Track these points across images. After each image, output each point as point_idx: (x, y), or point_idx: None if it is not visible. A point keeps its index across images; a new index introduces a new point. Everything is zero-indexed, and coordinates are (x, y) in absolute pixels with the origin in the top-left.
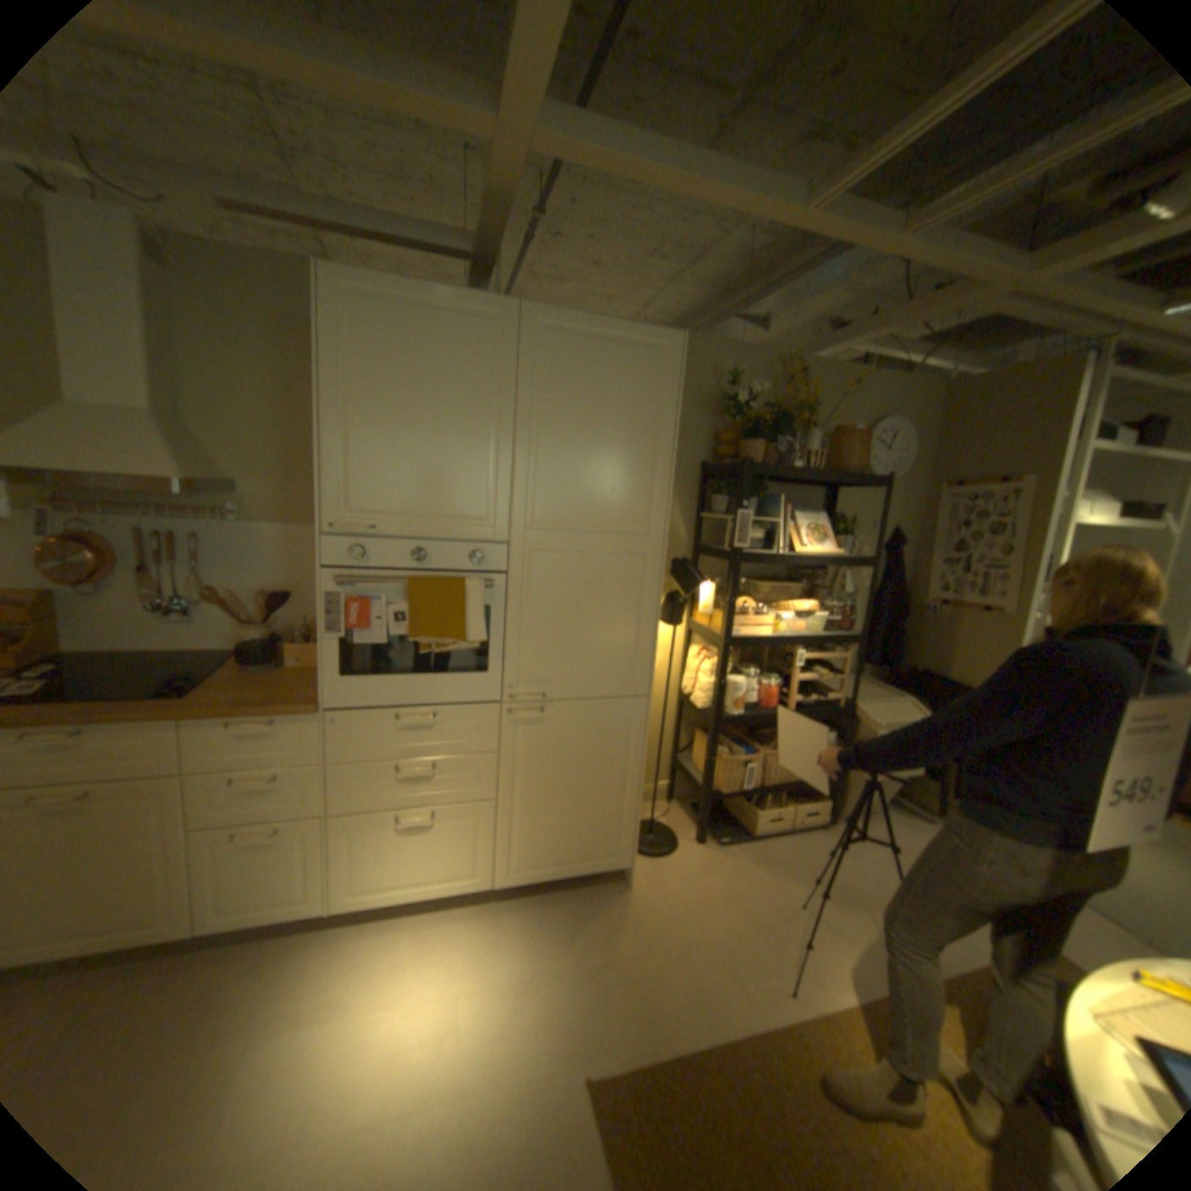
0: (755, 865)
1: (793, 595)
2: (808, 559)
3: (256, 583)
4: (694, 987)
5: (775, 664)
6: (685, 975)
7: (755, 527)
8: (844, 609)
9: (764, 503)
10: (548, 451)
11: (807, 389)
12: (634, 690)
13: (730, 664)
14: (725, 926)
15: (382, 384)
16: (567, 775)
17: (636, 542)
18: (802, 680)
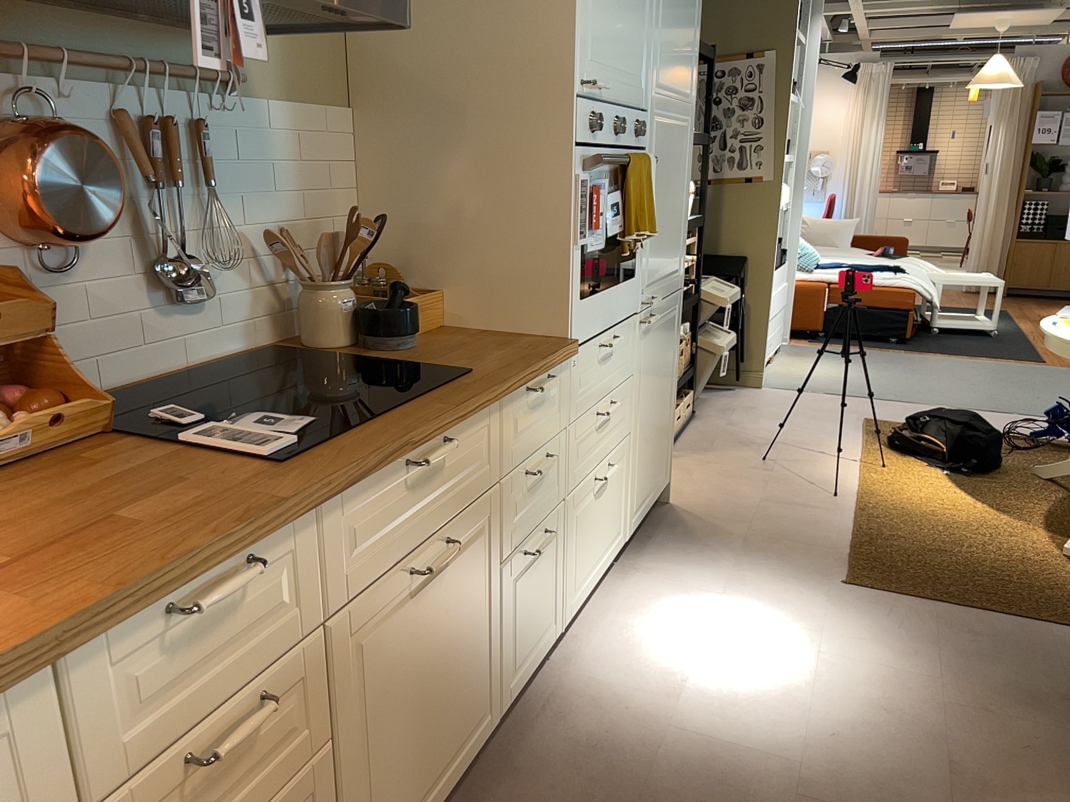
0: (700, 453)
1: None
2: None
3: (272, 215)
4: (794, 520)
5: None
6: (781, 519)
7: None
8: None
9: None
10: None
11: None
12: (680, 281)
13: None
14: (749, 488)
15: None
16: (656, 388)
17: (687, 111)
18: None
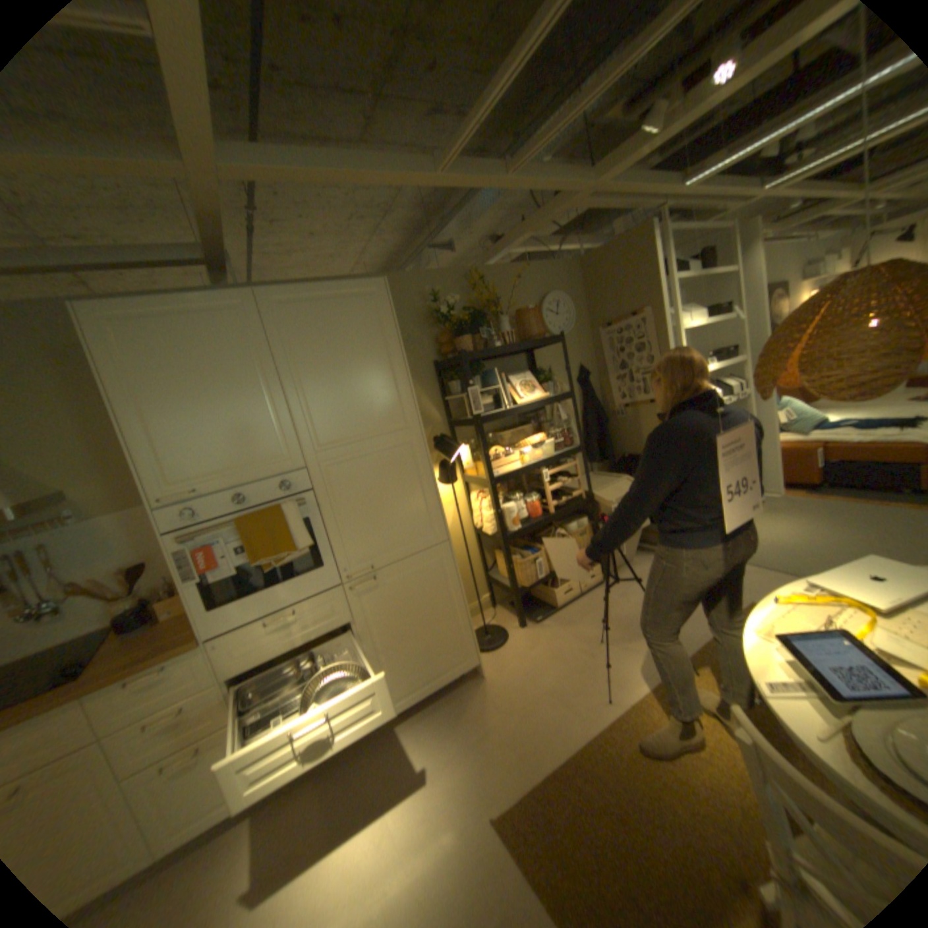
0: (562, 628)
1: (527, 434)
2: (526, 407)
3: (109, 567)
4: (543, 726)
5: (531, 485)
6: (535, 722)
7: (484, 396)
8: (562, 432)
9: (485, 378)
10: (311, 391)
11: (487, 290)
12: (436, 539)
13: (500, 496)
14: (553, 677)
15: (160, 381)
16: (409, 618)
17: (400, 435)
18: (553, 490)
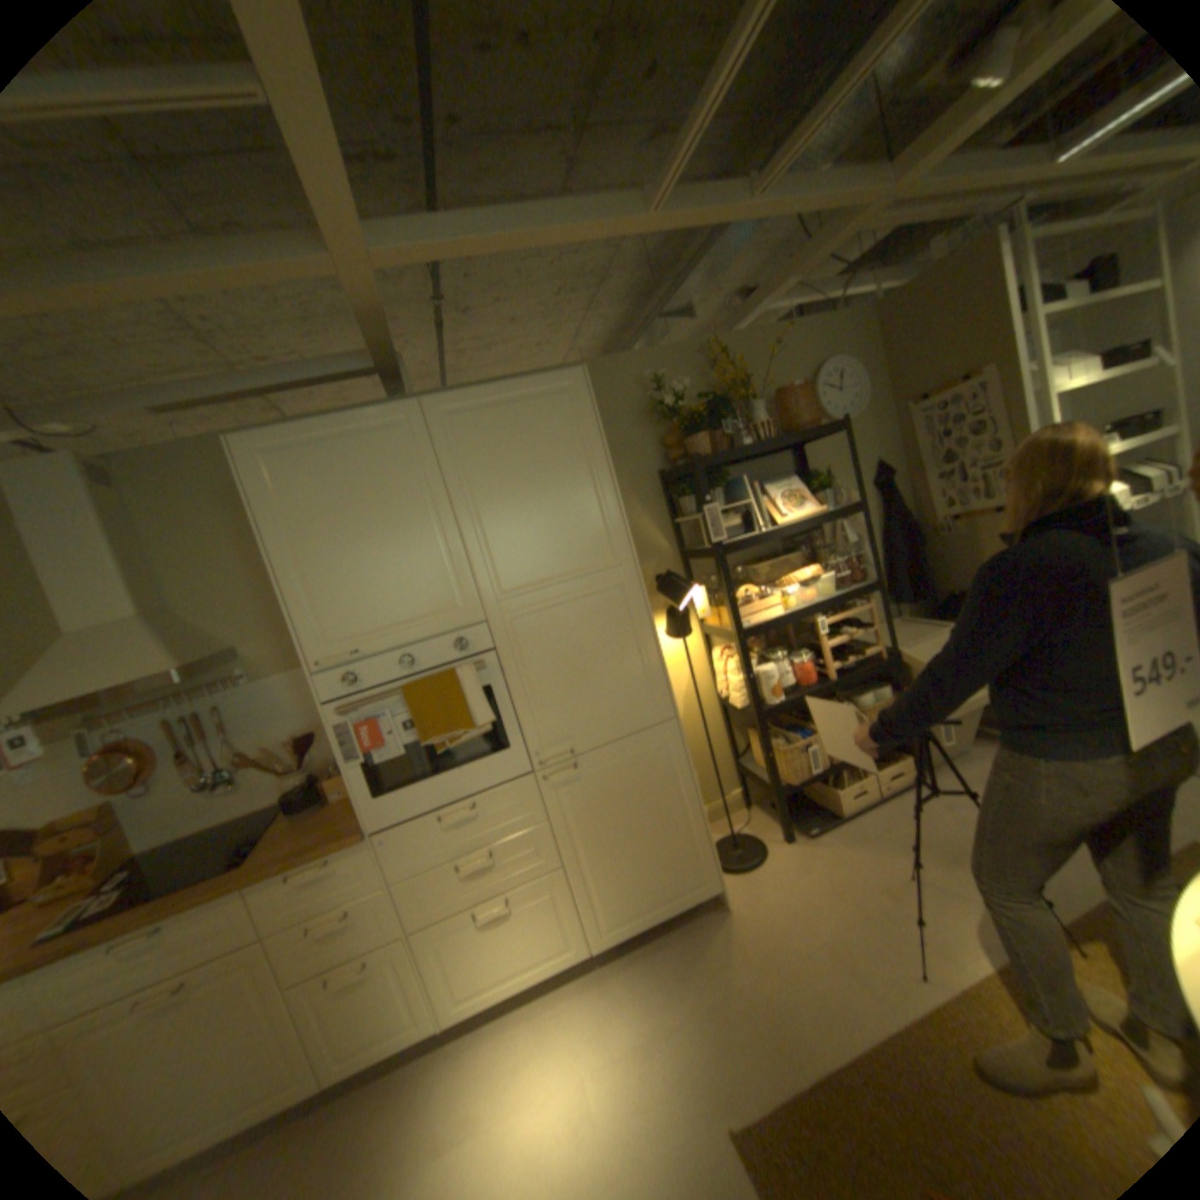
0: (850, 849)
1: (794, 565)
2: (791, 527)
3: (282, 733)
4: (816, 999)
5: (802, 638)
6: (804, 989)
7: (728, 515)
8: (848, 561)
9: (729, 489)
10: (491, 523)
11: (732, 366)
12: (658, 716)
13: (754, 654)
14: (833, 923)
15: (318, 521)
16: (623, 821)
17: (606, 575)
18: (835, 645)
